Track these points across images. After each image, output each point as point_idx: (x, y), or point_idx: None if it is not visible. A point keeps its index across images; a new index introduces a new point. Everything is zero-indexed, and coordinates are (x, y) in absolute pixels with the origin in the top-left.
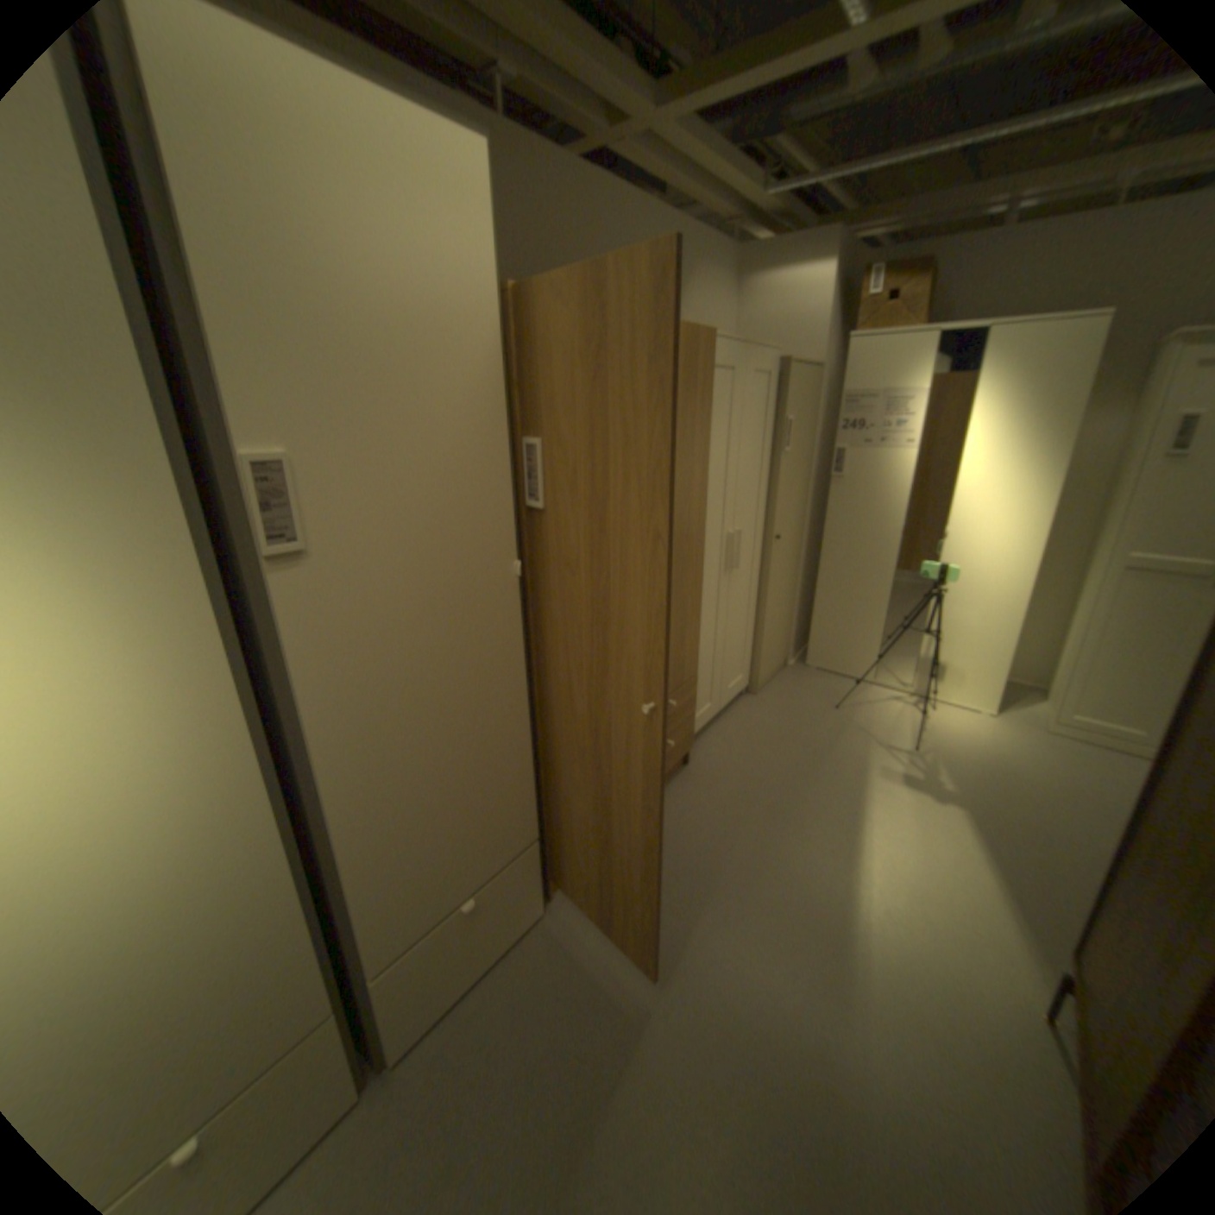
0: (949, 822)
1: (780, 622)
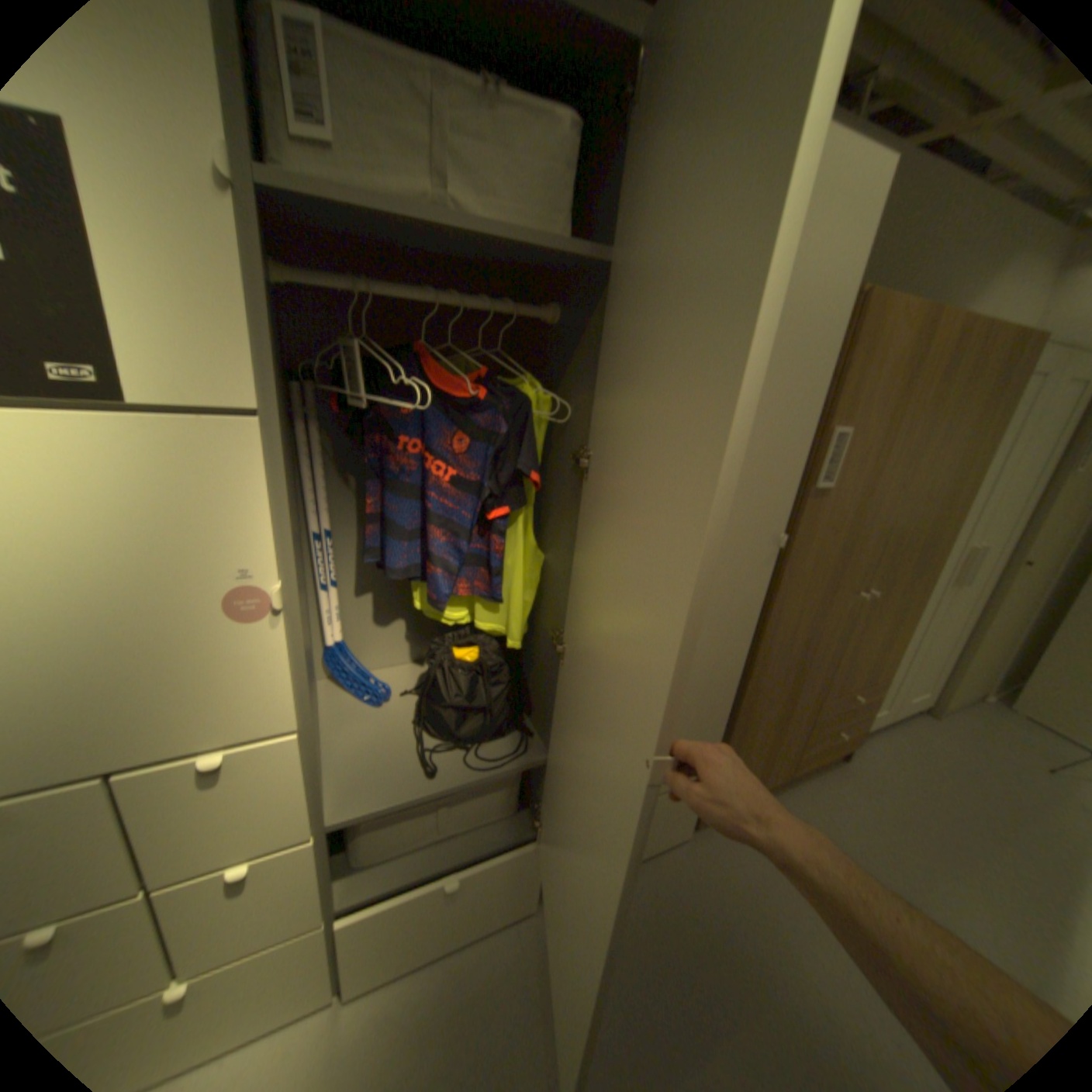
0: None
1: (996, 653)
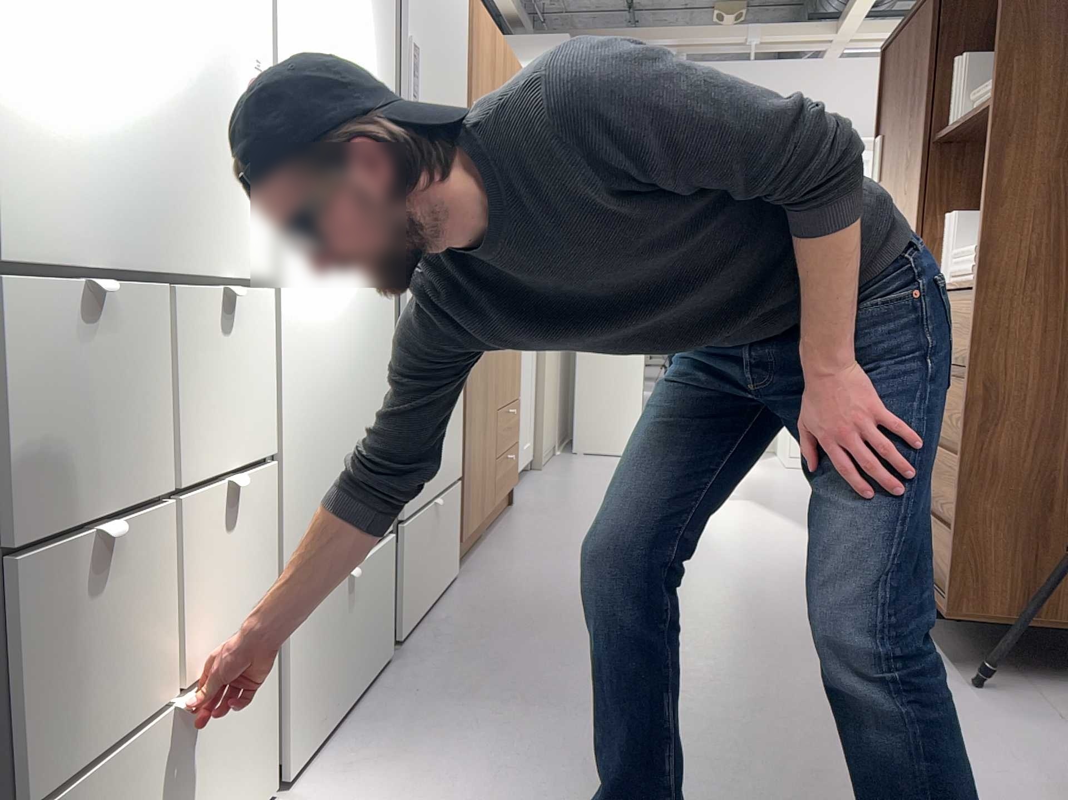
0: (742, 506)
1: (551, 394)
